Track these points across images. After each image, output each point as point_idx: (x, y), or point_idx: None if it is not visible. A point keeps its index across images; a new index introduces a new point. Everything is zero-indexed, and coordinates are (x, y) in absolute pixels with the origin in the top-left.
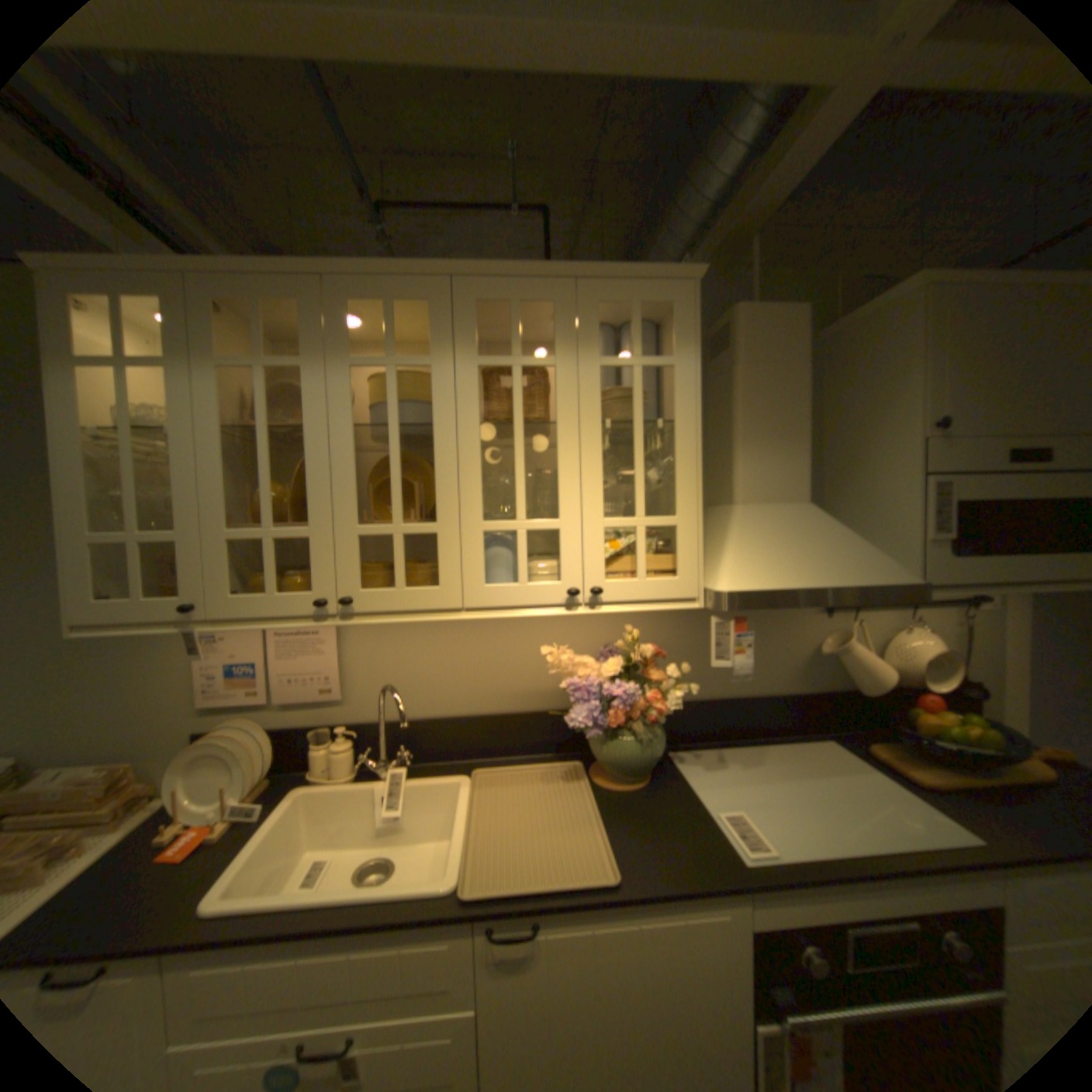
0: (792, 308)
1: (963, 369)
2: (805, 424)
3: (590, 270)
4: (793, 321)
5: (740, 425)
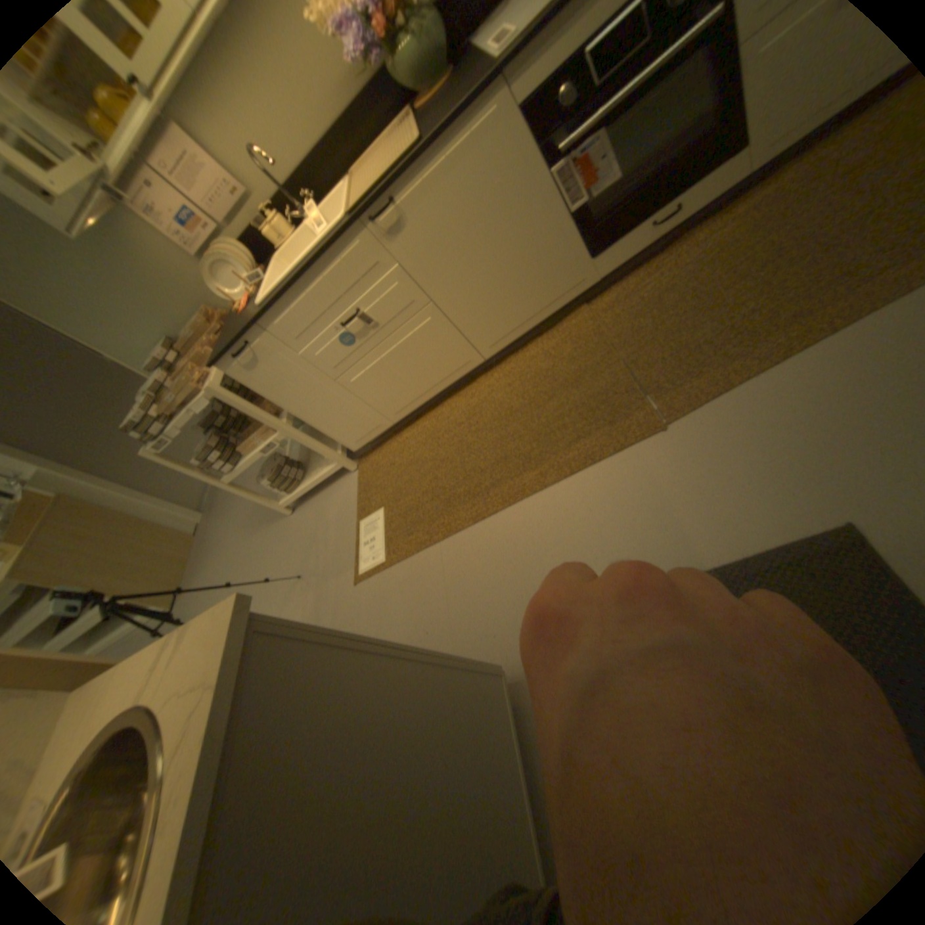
0: None
1: None
2: None
3: None
4: None
5: None
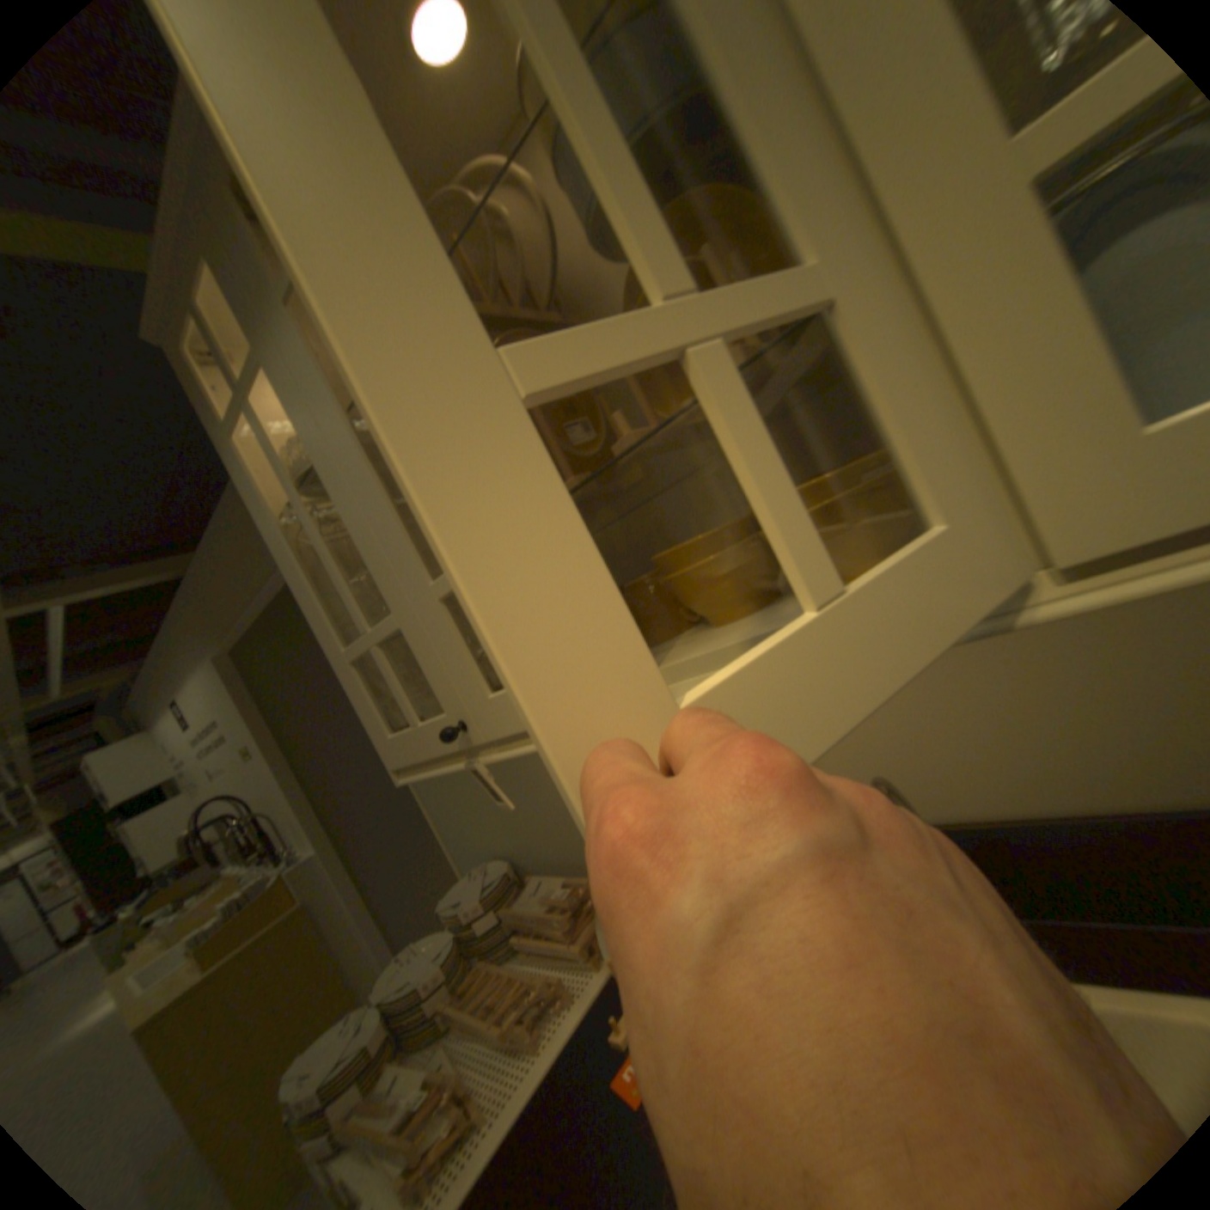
0: None
1: None
2: None
3: None
4: None
5: None
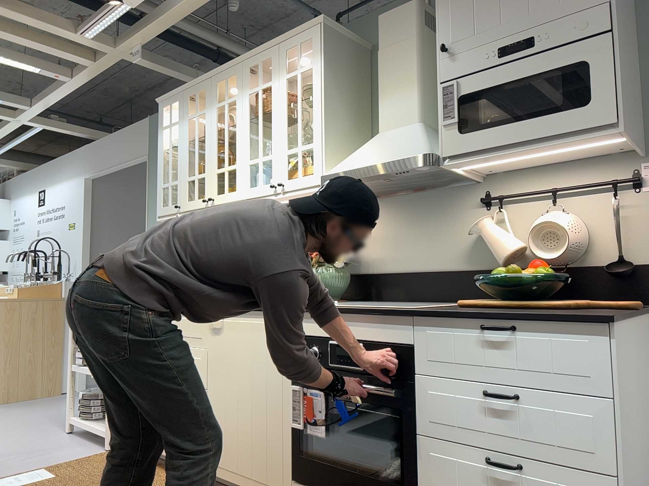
0: (404, 8)
1: (458, 10)
2: (413, 74)
3: (281, 40)
4: (404, 15)
5: (378, 86)
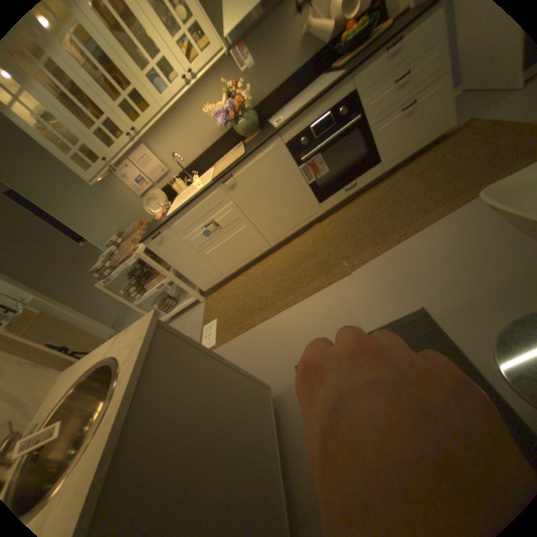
0: None
1: None
2: None
3: None
4: None
5: None
